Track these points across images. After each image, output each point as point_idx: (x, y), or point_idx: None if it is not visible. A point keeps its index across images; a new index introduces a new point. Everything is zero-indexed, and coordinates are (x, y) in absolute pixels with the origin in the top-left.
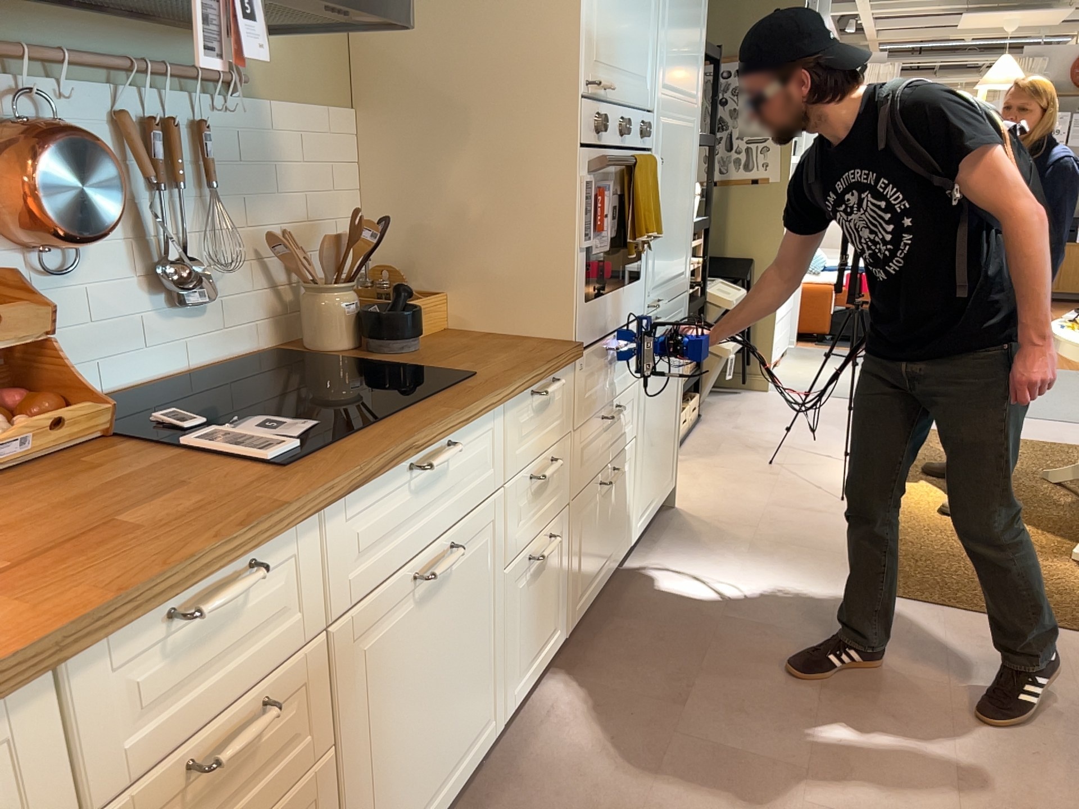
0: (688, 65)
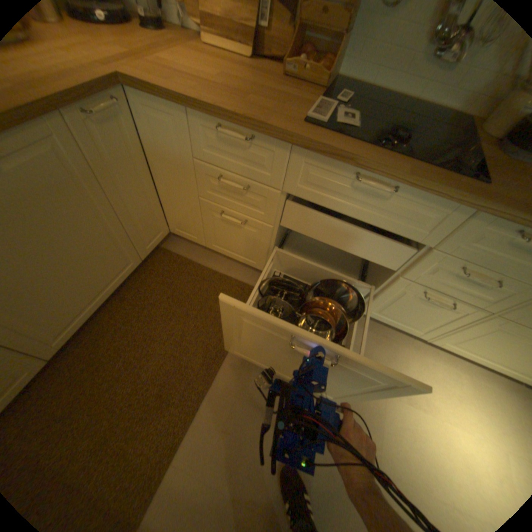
0: None
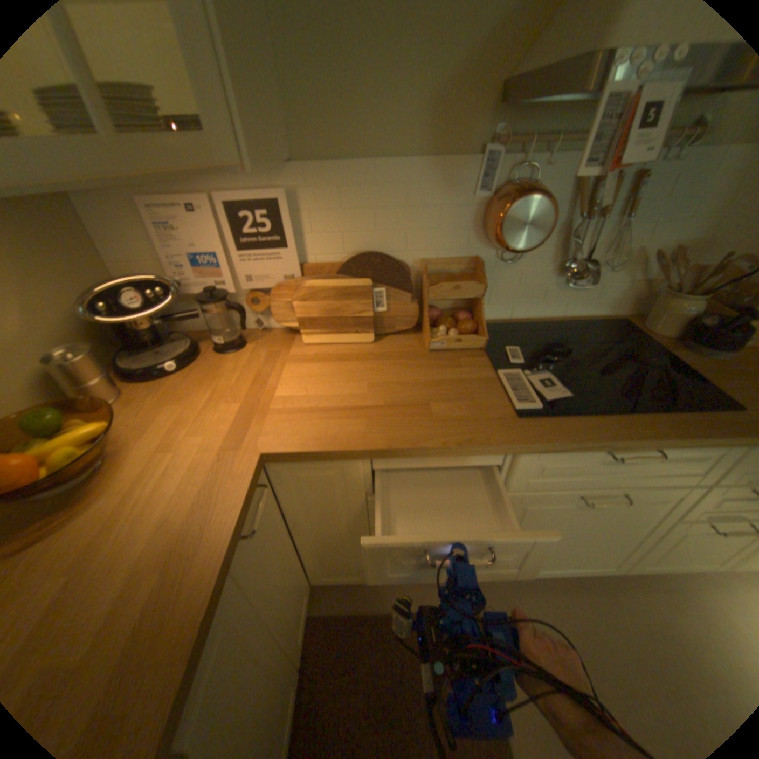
0: None
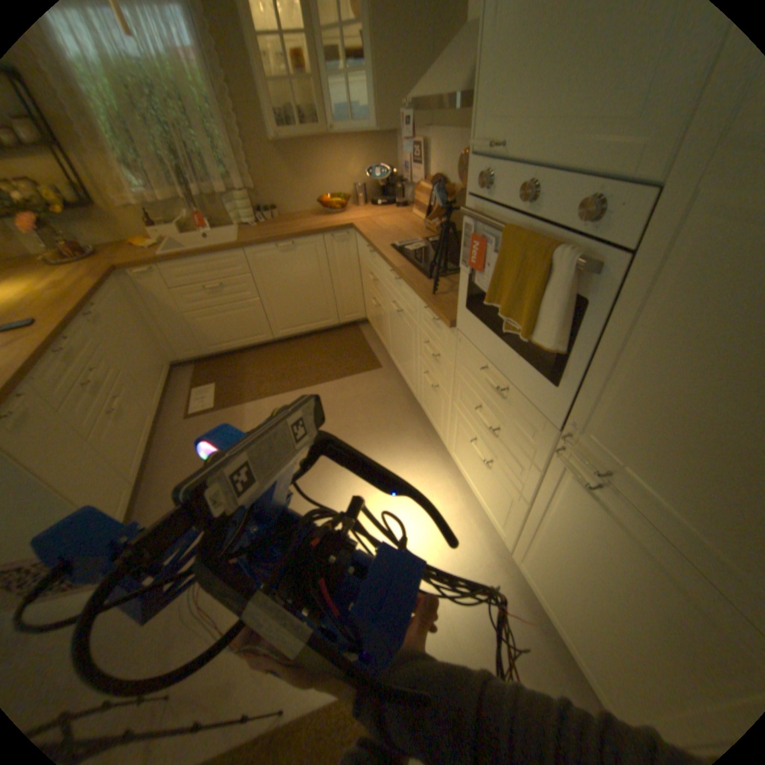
0: None
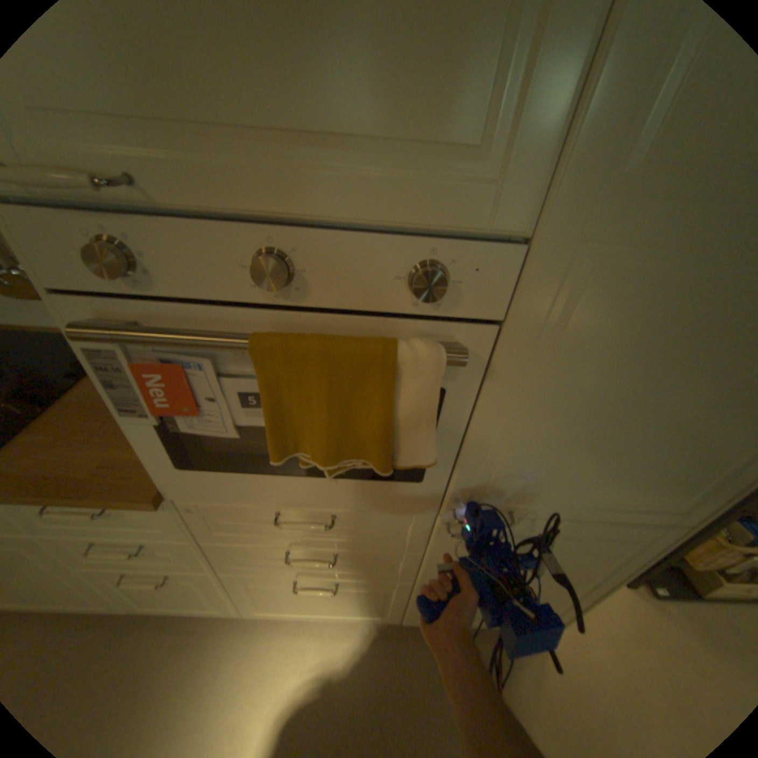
0: None
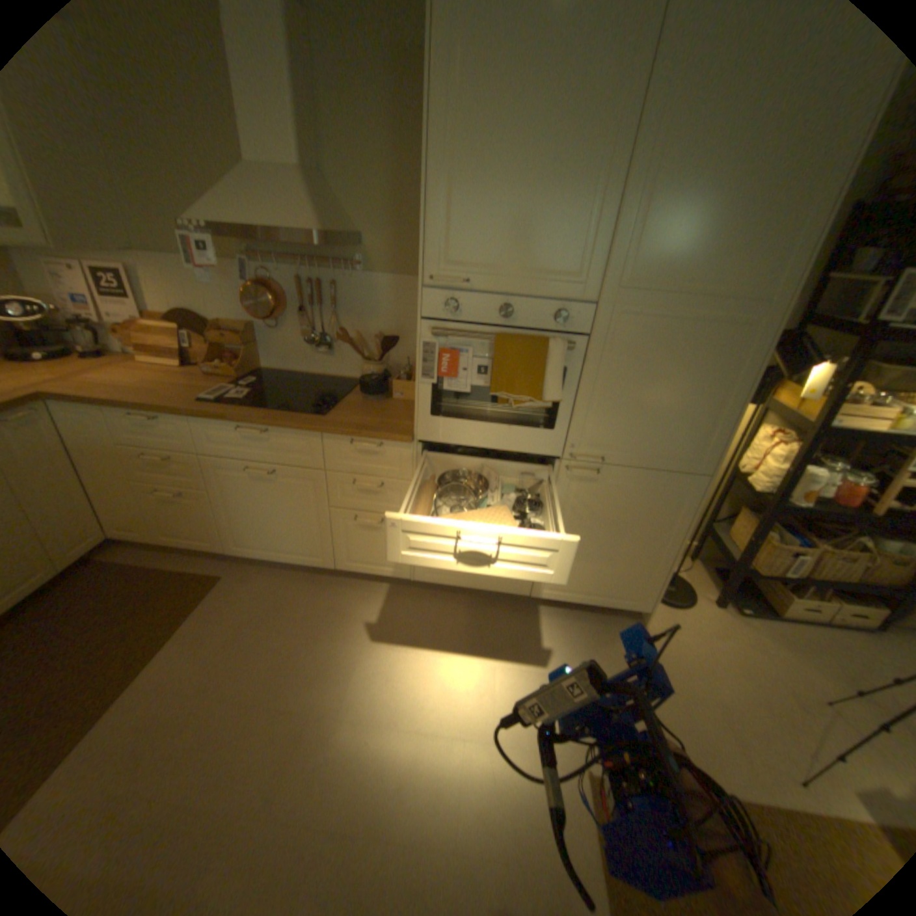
0: (733, 252)
